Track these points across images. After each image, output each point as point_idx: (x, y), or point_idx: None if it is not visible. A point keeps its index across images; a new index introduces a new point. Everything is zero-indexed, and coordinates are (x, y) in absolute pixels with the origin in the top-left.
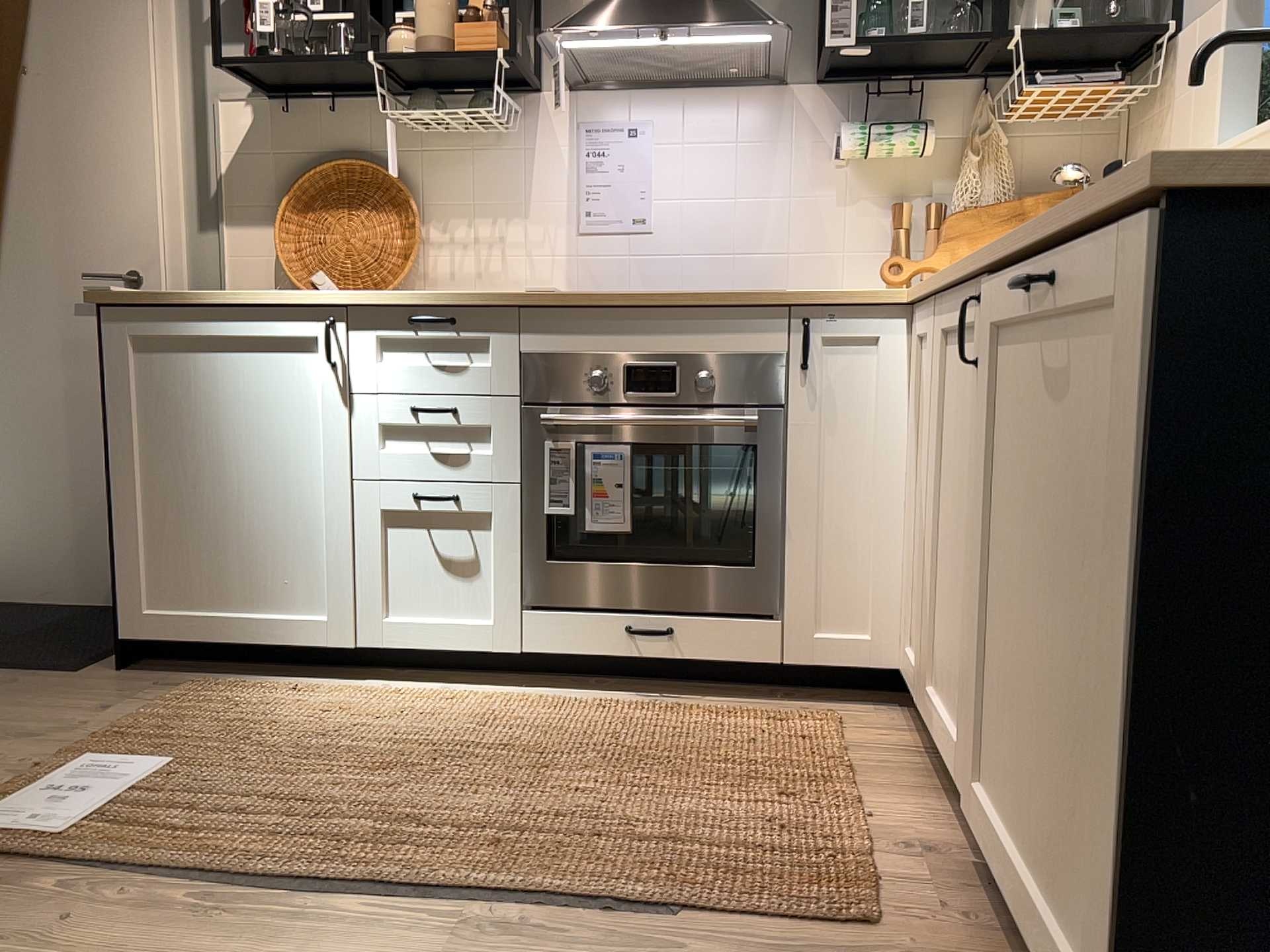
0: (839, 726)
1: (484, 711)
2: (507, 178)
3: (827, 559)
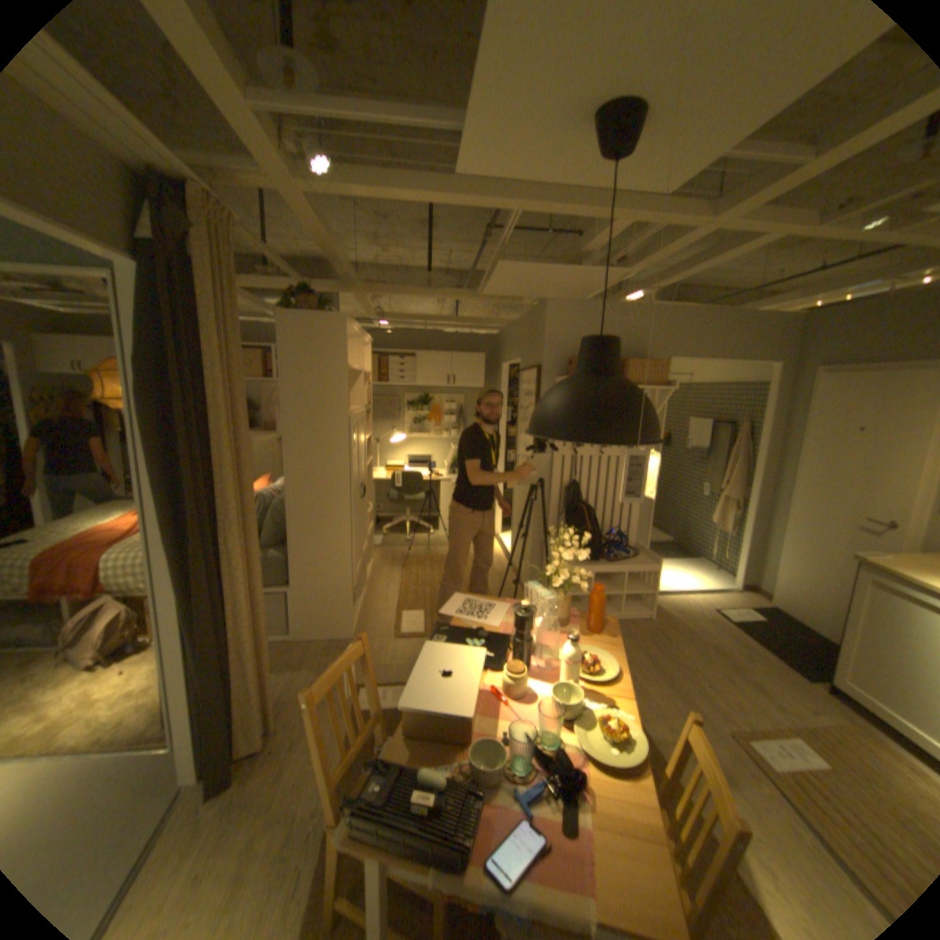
0: None
1: None
2: None
3: None
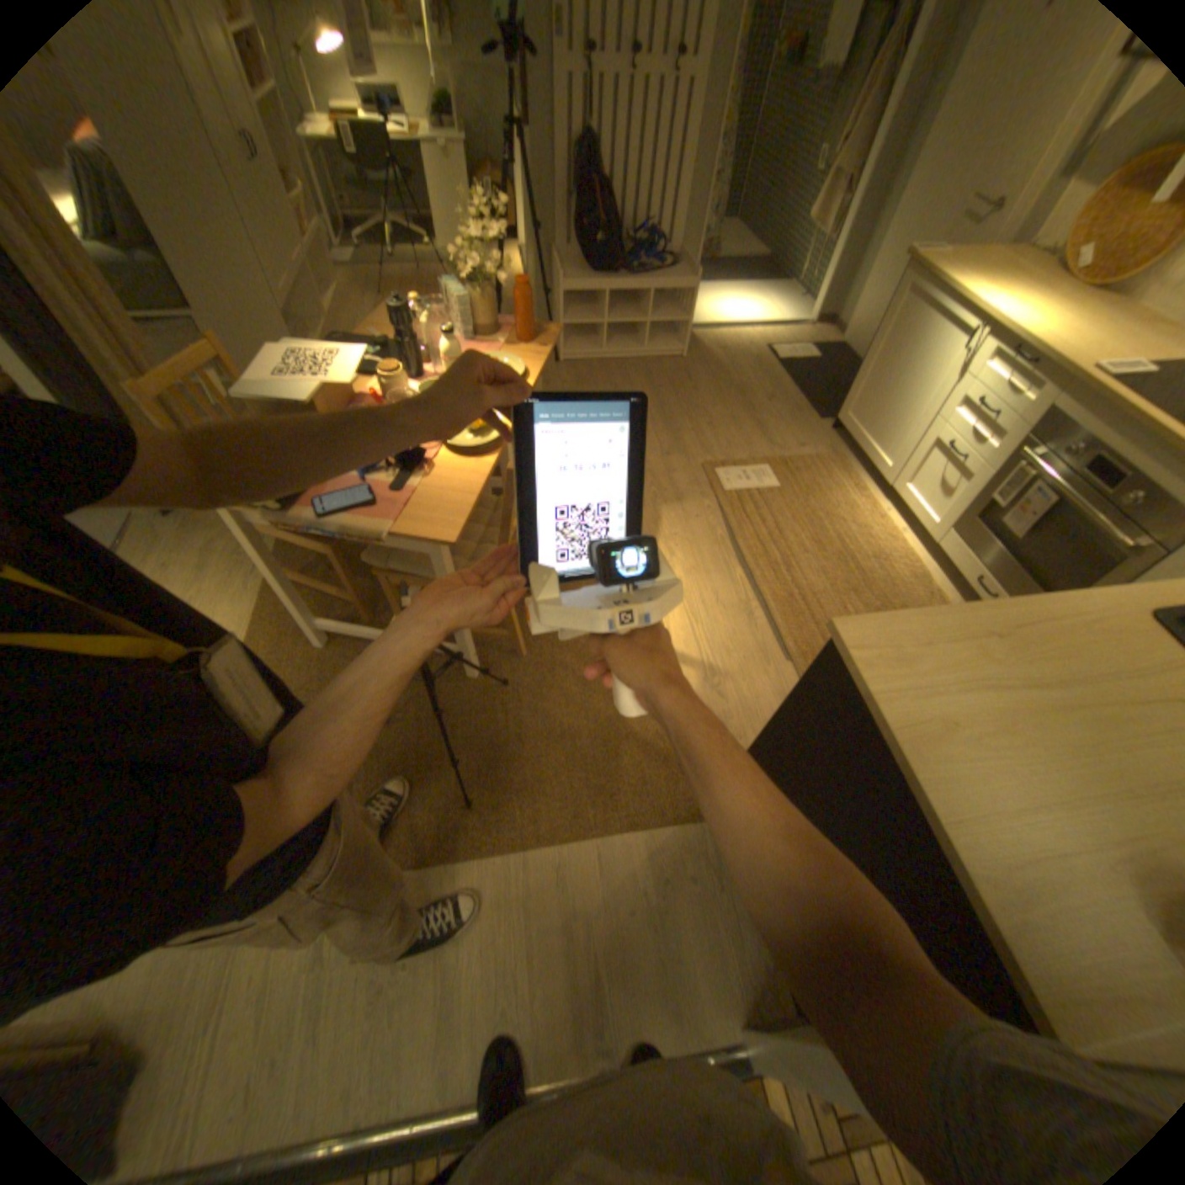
0: None
1: (889, 552)
2: None
3: None
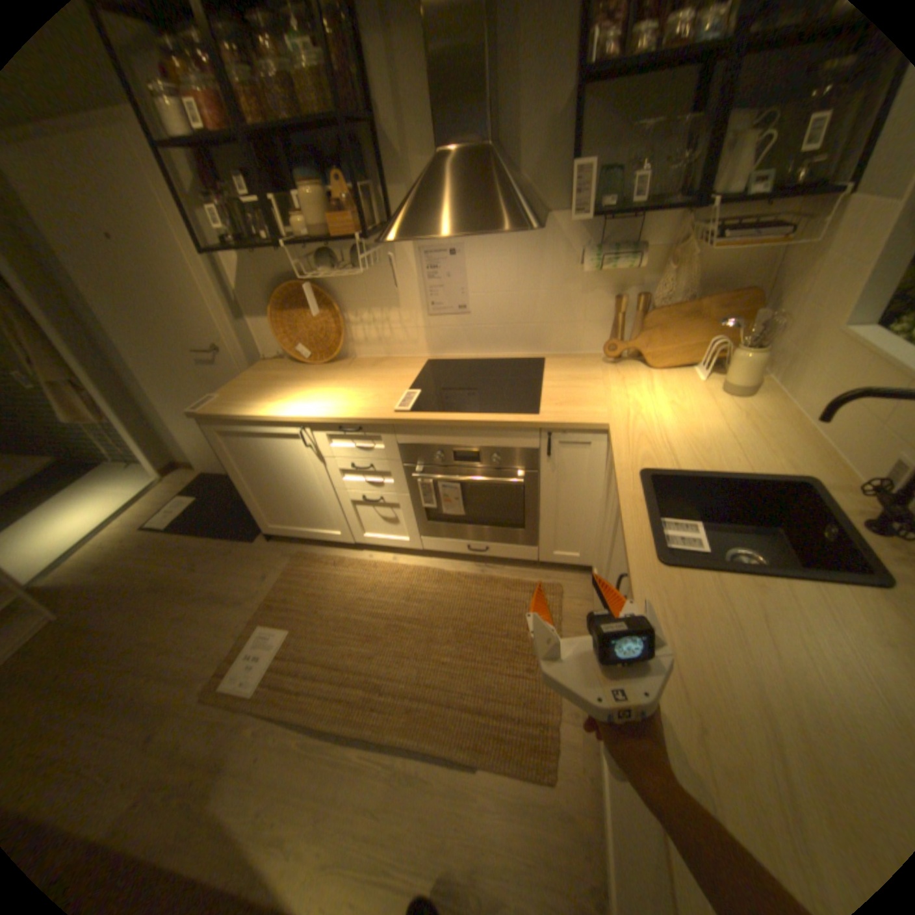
0: (558, 599)
1: (407, 583)
2: (384, 285)
3: (558, 527)
